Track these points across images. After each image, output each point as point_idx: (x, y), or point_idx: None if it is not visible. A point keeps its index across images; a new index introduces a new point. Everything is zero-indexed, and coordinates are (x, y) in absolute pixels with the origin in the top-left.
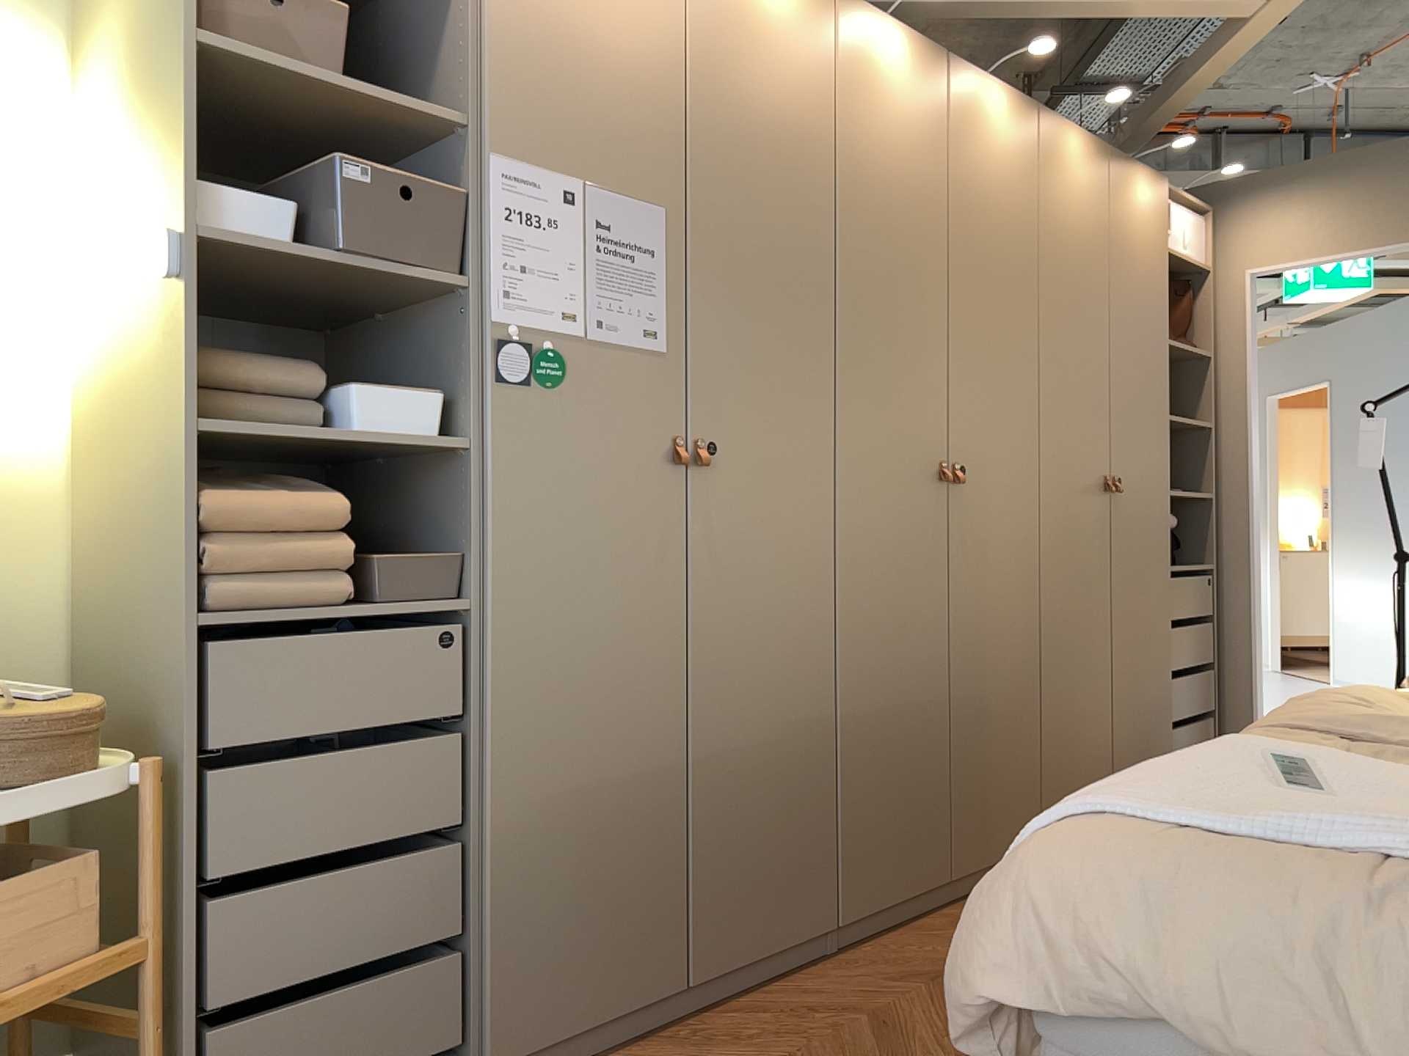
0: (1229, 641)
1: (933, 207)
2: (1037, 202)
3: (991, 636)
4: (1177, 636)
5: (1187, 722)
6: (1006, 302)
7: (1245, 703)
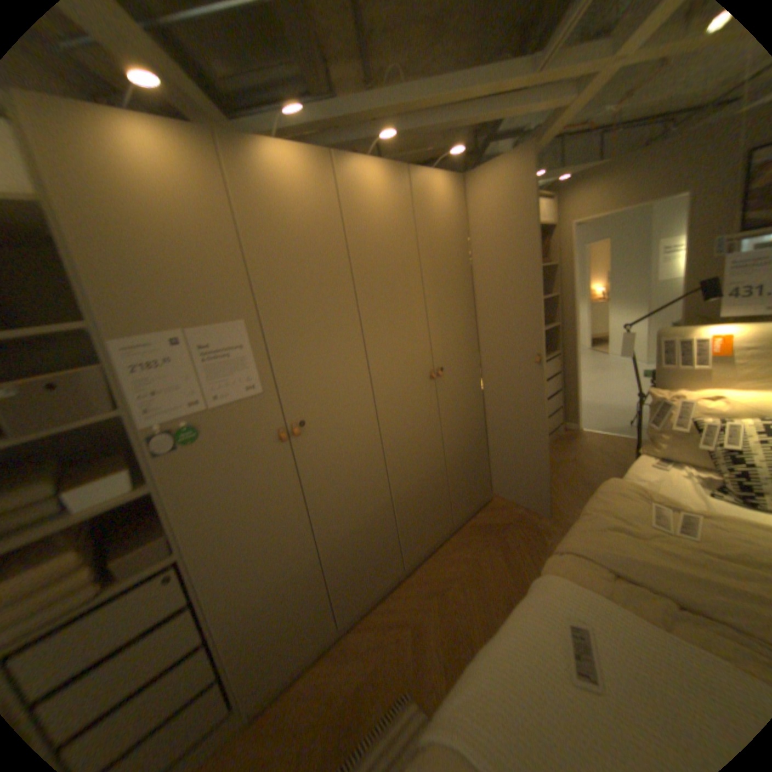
0: (573, 379)
1: (415, 250)
2: (473, 224)
3: (467, 427)
4: (551, 384)
5: (556, 414)
6: (461, 281)
7: (579, 402)
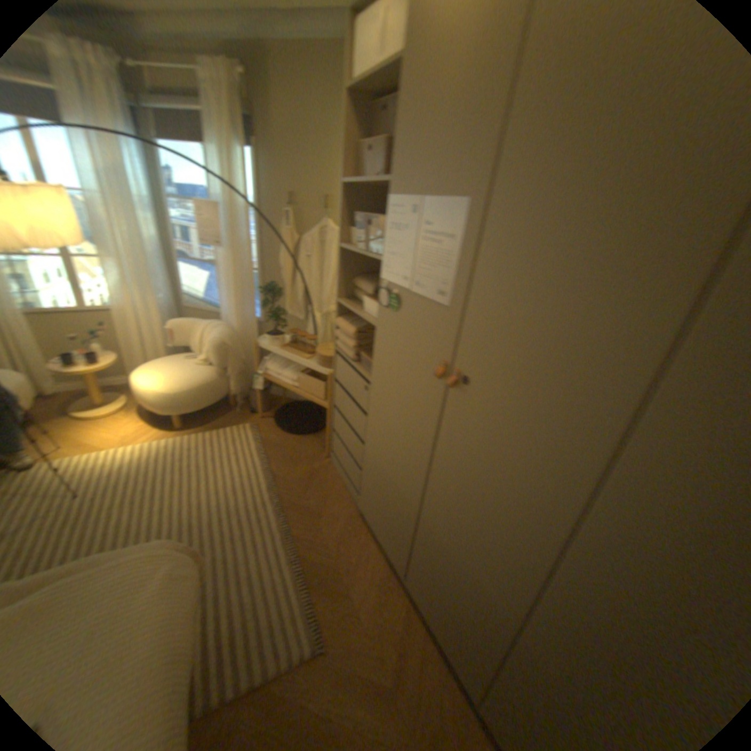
0: None
1: None
2: None
3: None
4: None
5: None
6: None
7: None
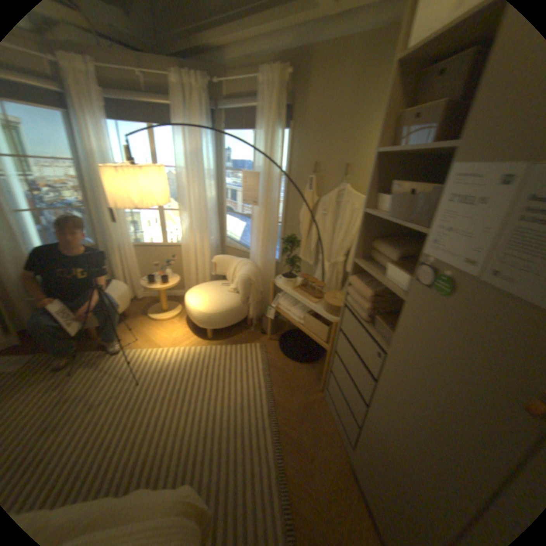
0: None
1: None
2: None
3: None
4: None
5: None
6: None
7: None
